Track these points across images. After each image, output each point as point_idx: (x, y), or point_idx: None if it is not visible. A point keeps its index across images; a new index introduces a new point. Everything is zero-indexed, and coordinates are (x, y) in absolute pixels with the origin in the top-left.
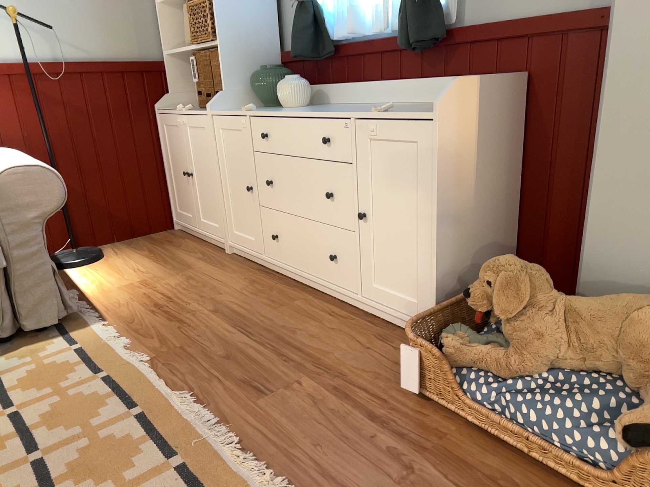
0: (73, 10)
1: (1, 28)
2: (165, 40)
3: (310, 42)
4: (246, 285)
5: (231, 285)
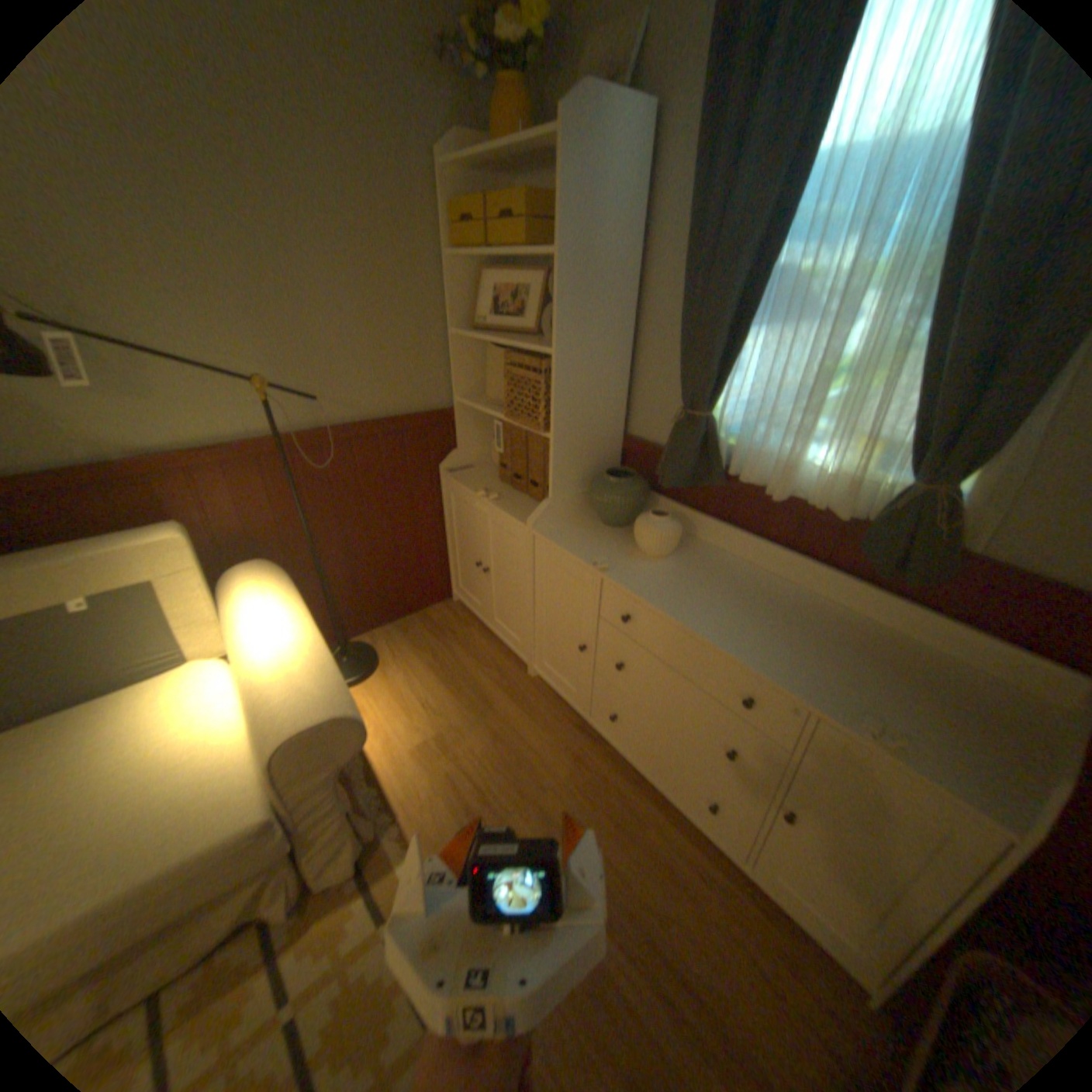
0: (338, 348)
1: (239, 387)
2: (457, 380)
3: (697, 468)
4: (574, 768)
5: (555, 767)
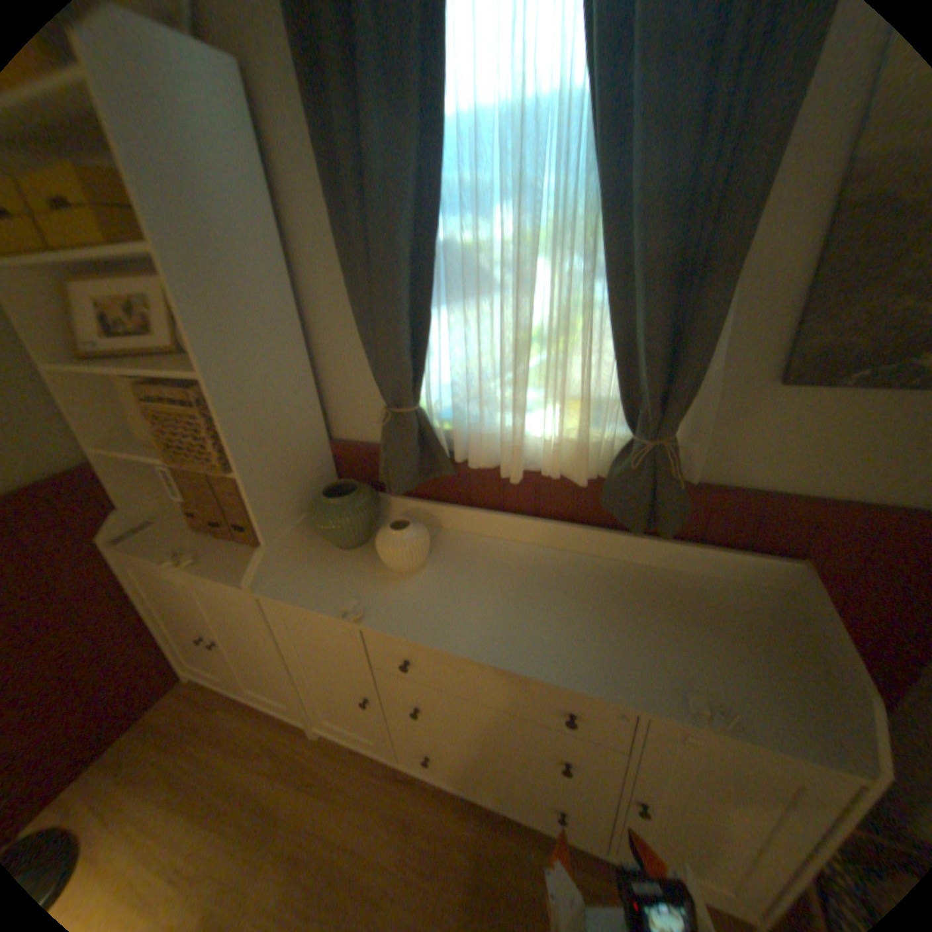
0: None
1: None
2: (79, 425)
3: (422, 463)
4: (400, 841)
5: (378, 855)
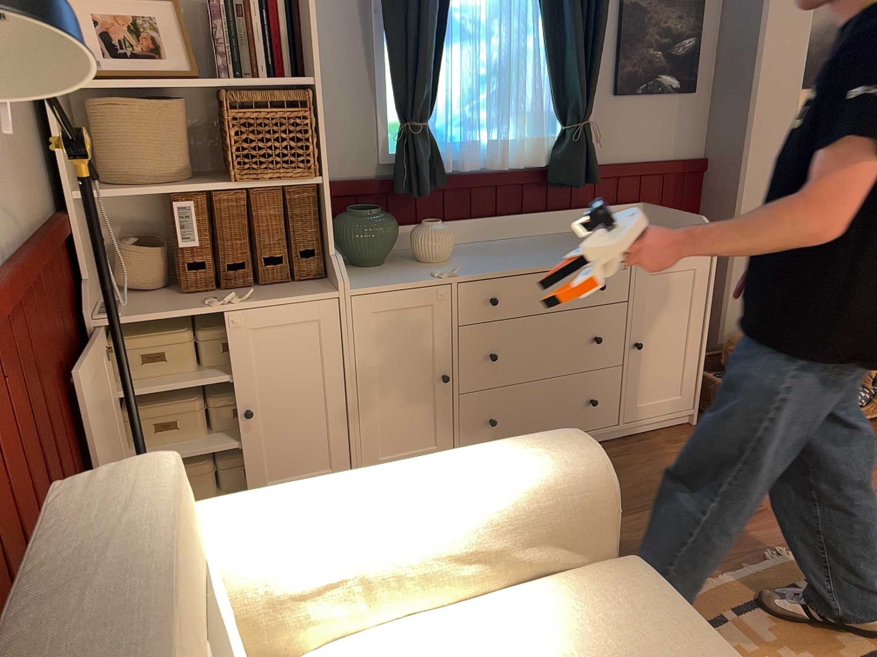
0: None
1: None
2: (65, 164)
3: (431, 173)
4: None
5: None
